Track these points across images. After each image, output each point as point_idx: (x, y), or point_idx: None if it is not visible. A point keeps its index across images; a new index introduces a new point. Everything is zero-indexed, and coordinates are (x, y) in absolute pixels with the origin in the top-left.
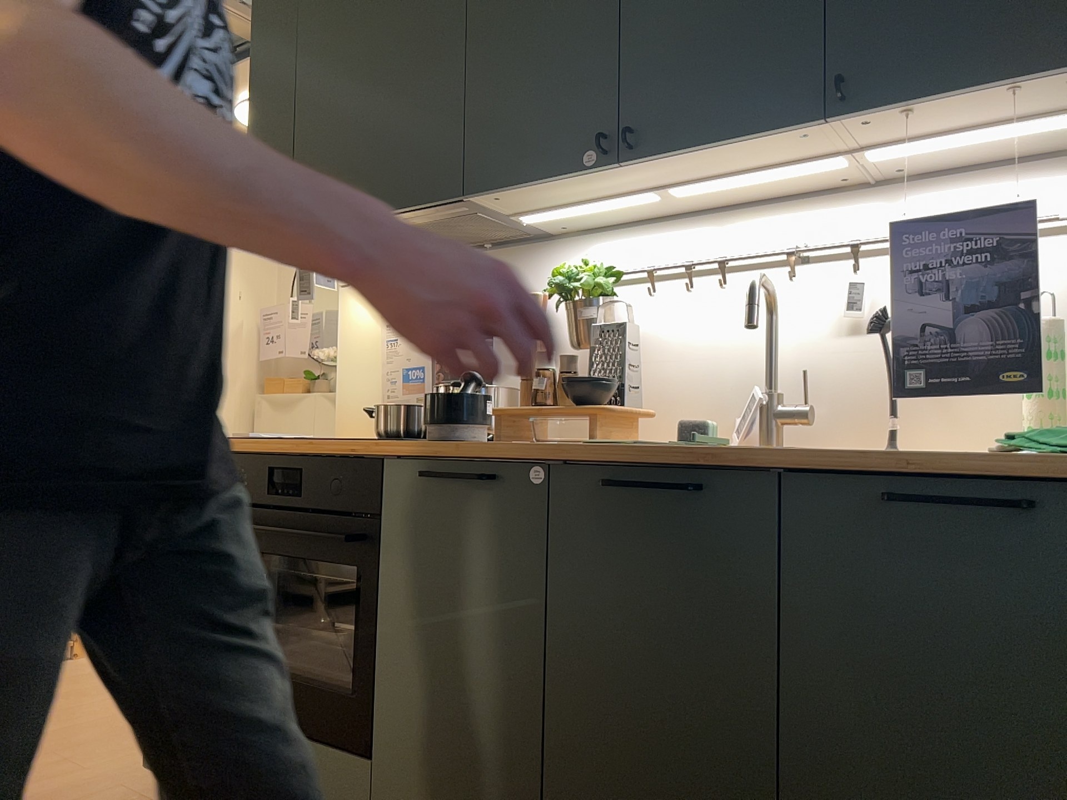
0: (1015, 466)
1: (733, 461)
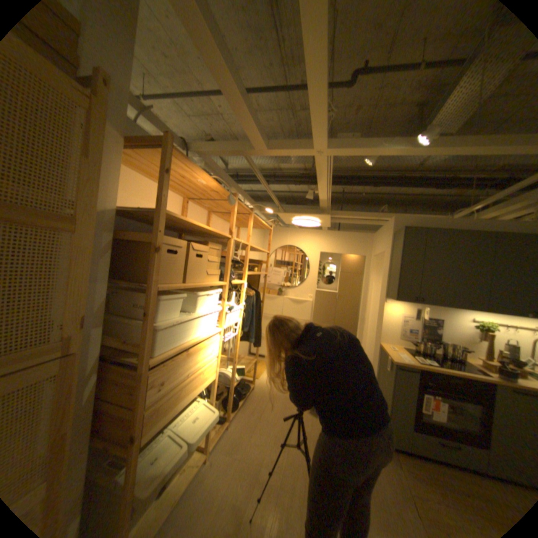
0: None
1: None
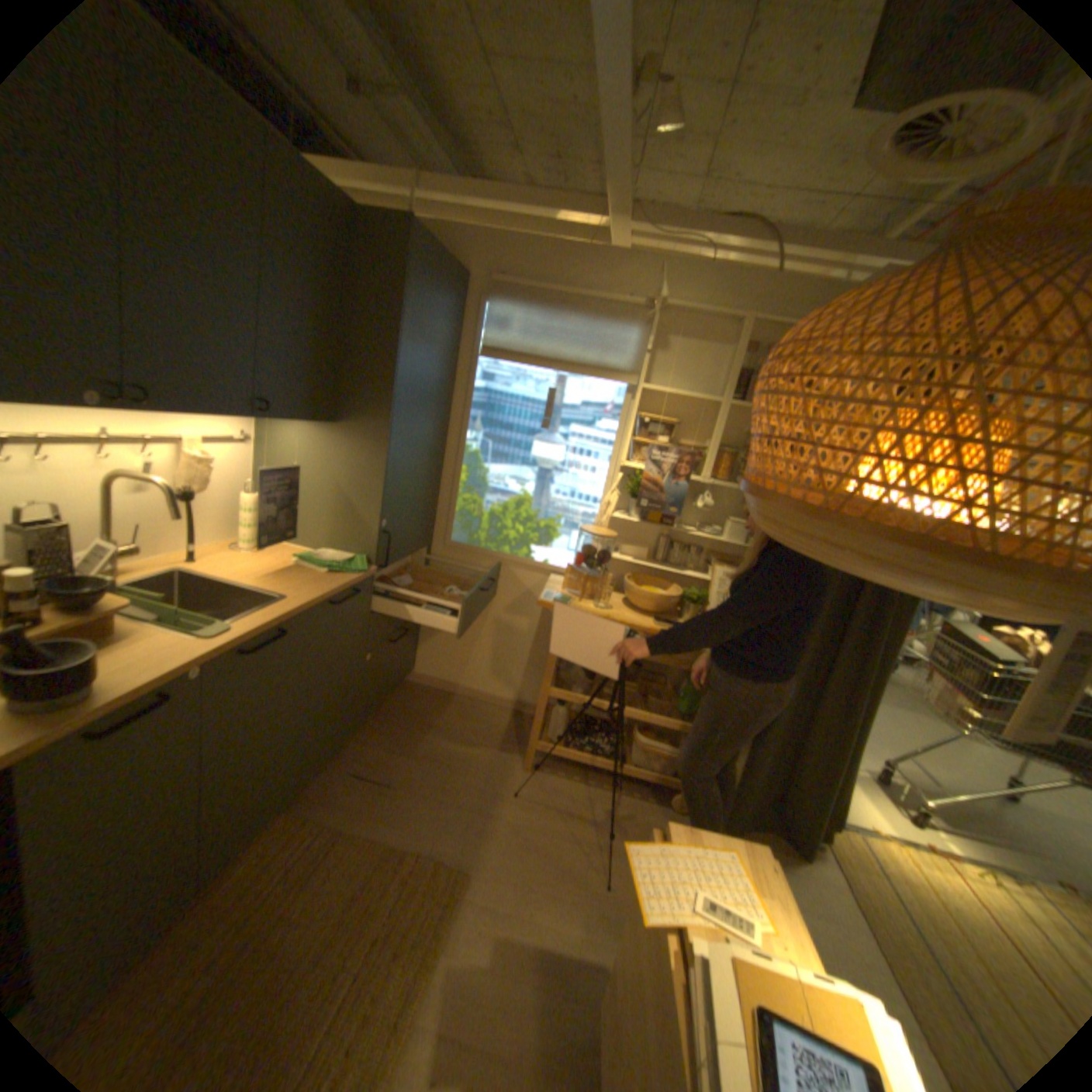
0: (356, 582)
1: (294, 614)
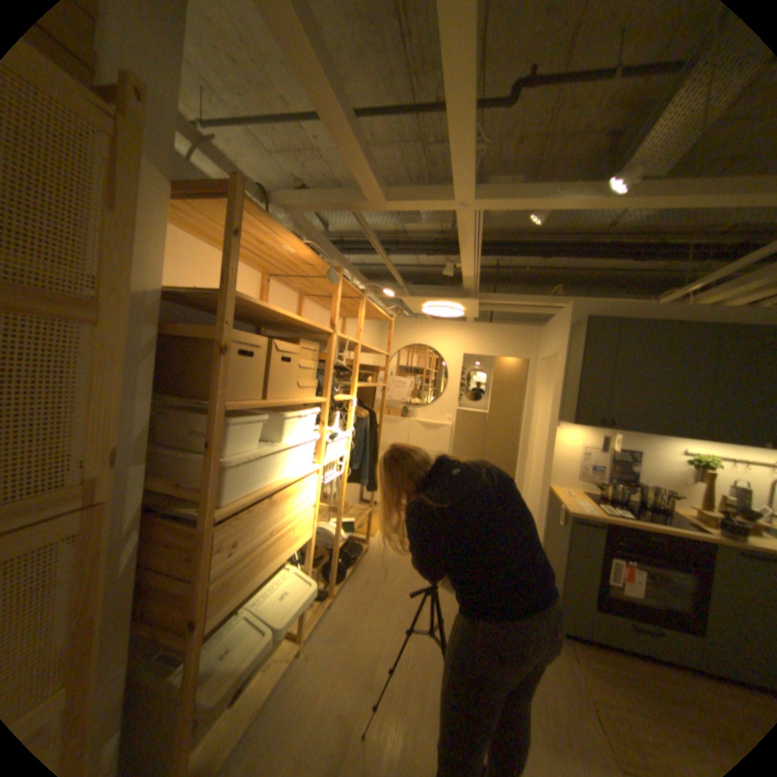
0: None
1: None
